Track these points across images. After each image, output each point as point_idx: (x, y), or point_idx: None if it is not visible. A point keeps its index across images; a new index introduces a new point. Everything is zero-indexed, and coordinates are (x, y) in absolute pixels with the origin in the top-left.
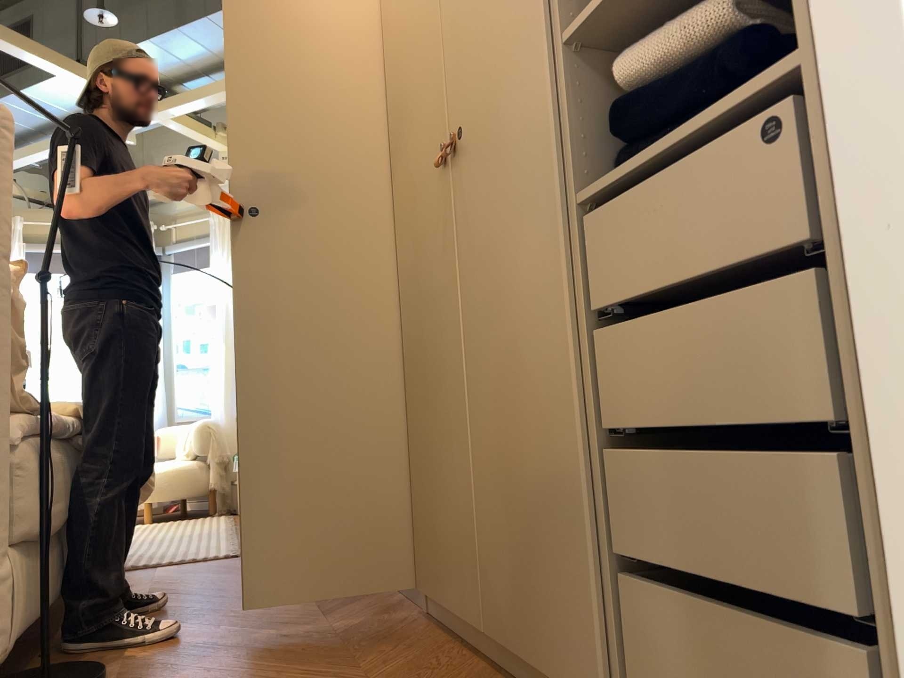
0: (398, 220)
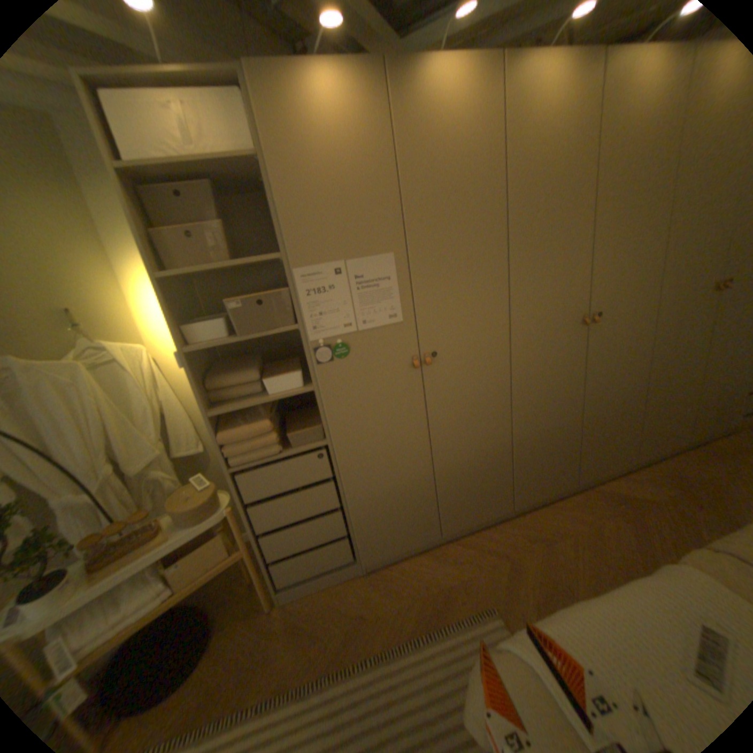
0: (661, 304)
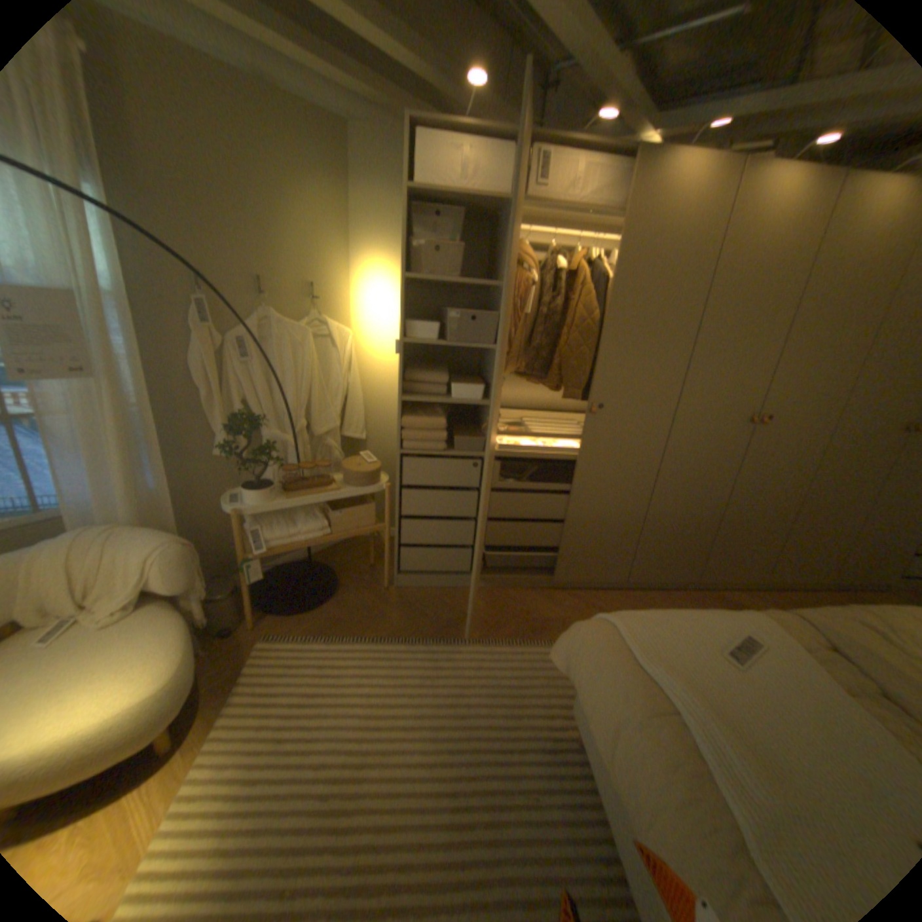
0: (839, 427)
